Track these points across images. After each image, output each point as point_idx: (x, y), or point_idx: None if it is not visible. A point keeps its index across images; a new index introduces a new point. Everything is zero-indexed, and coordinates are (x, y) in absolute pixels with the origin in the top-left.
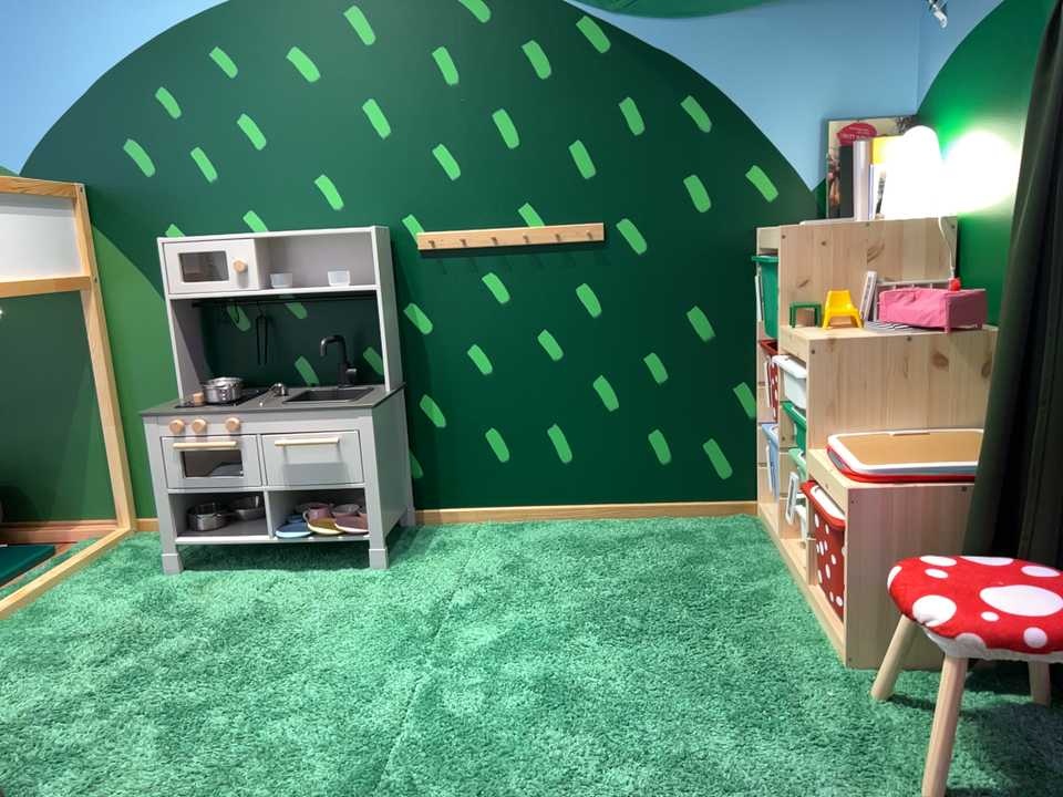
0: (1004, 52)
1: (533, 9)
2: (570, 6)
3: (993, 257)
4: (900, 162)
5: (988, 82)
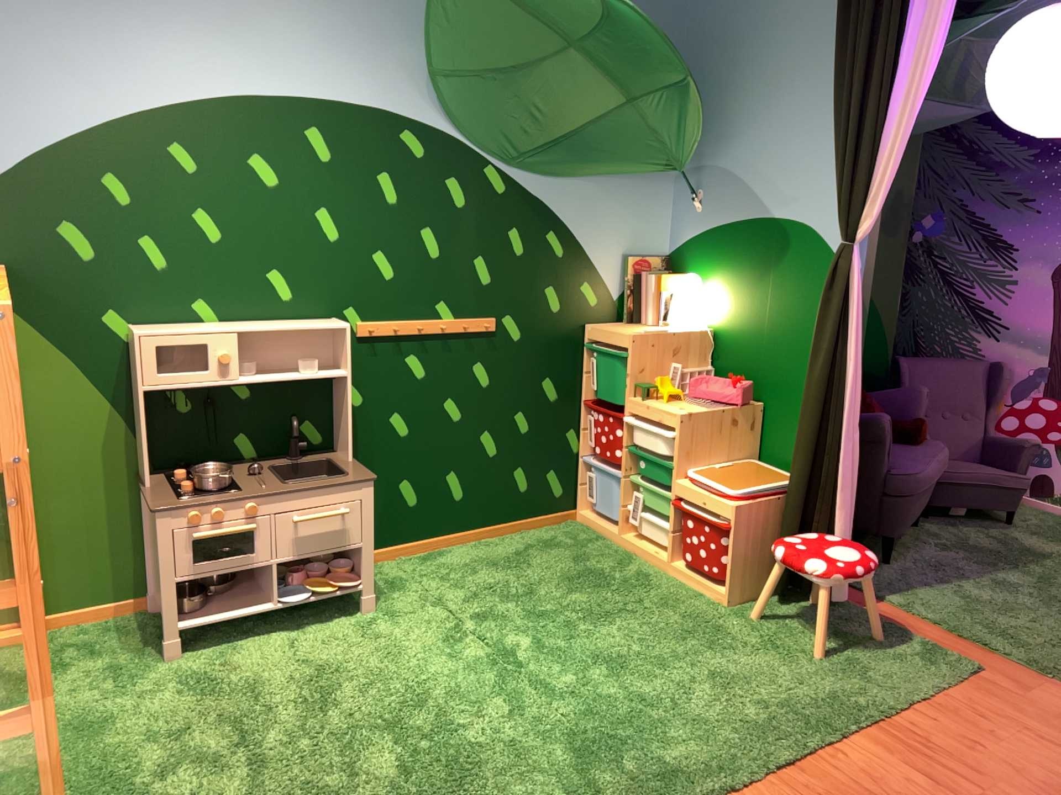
0: (749, 251)
1: (457, 159)
2: (482, 160)
3: (739, 360)
4: (676, 294)
5: (735, 262)
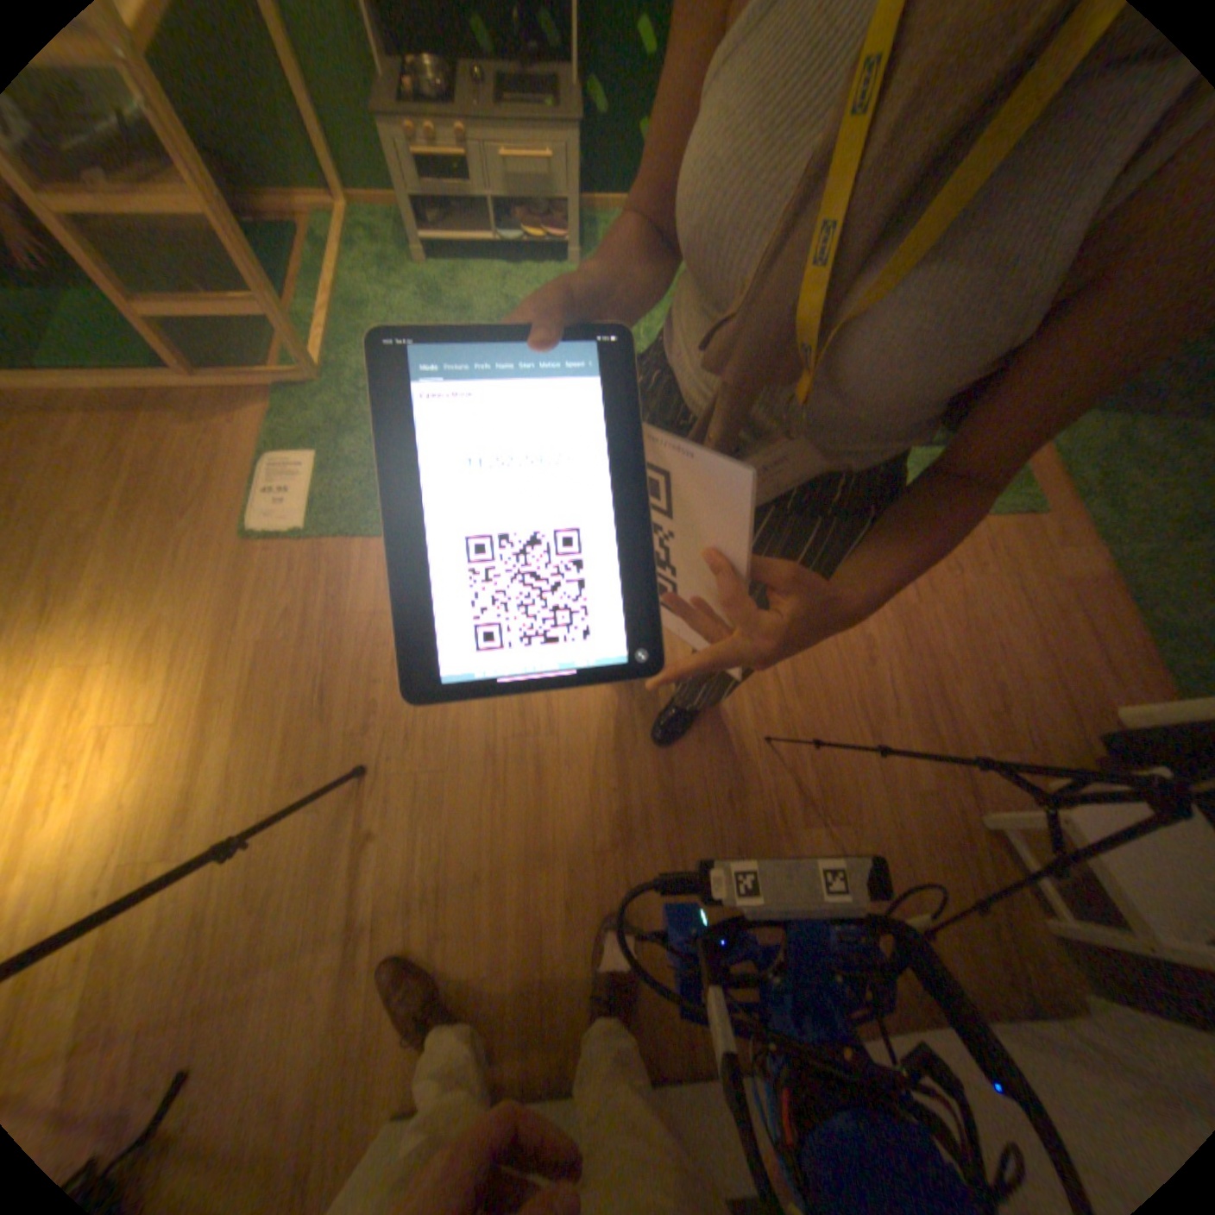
0: None
1: None
2: None
3: None
4: None
5: None
